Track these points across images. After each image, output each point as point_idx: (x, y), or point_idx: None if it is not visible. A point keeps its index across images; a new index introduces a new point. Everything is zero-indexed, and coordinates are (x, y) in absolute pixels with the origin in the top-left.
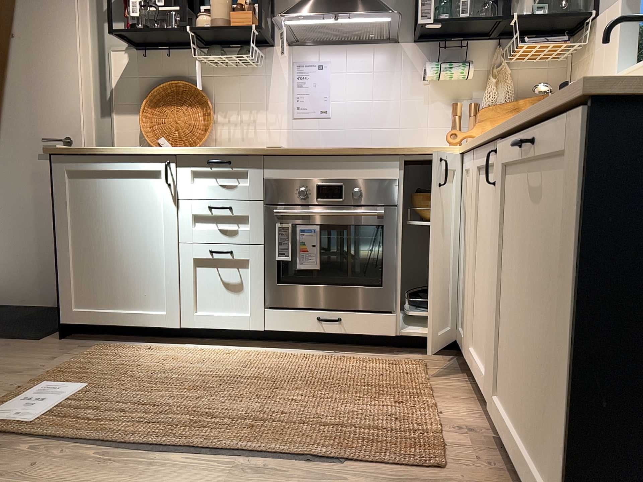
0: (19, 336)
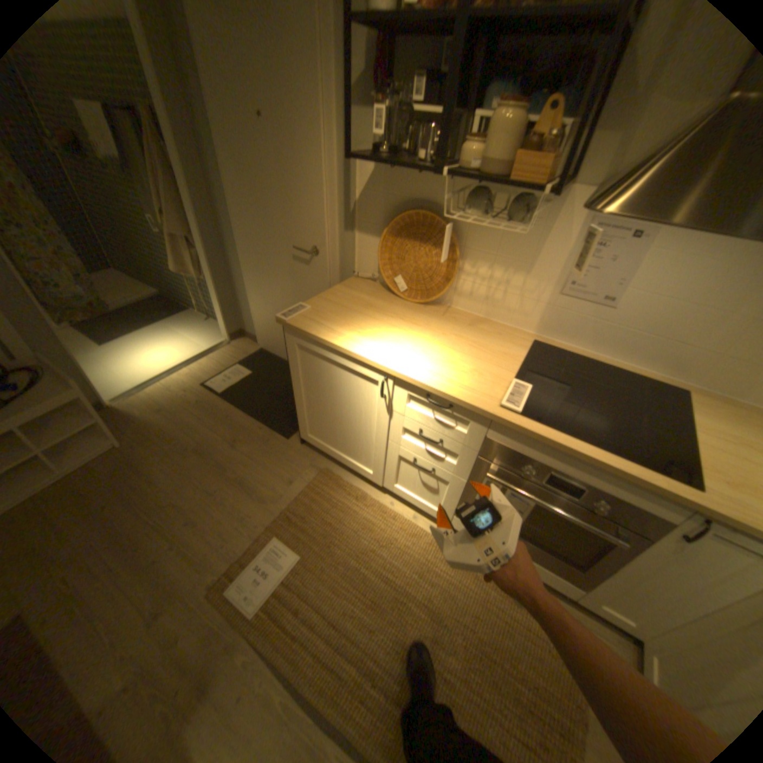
0: (277, 428)
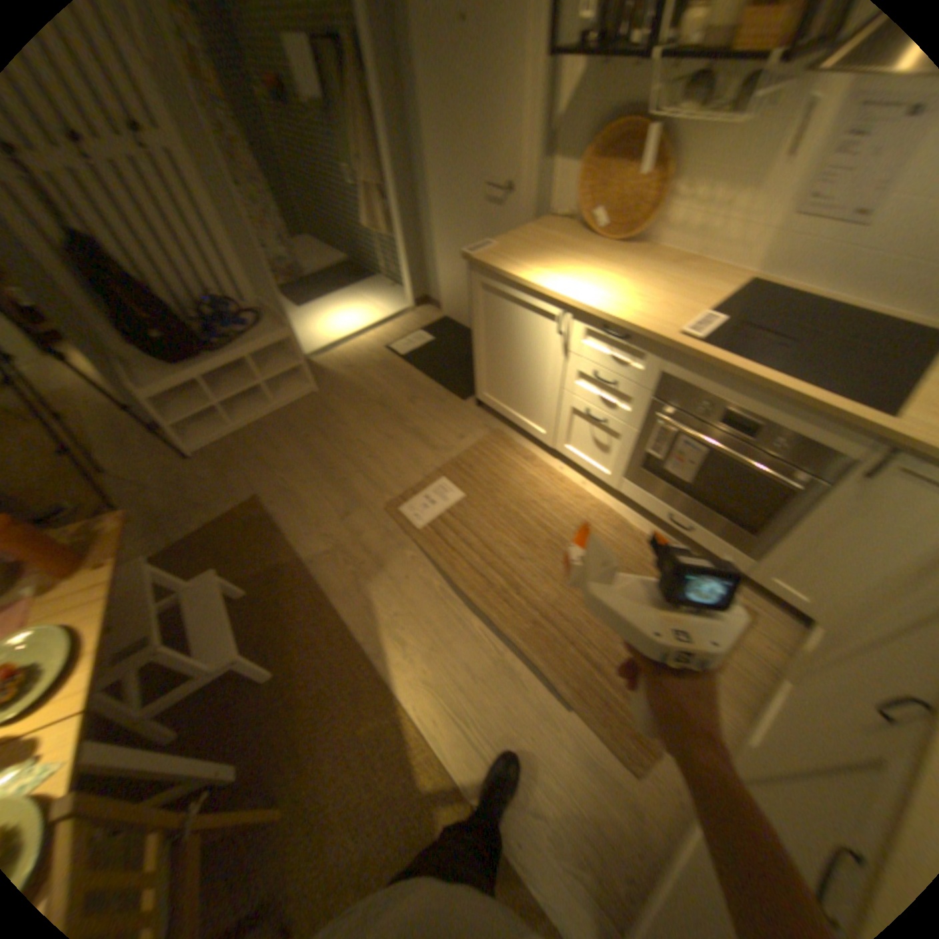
0: (456, 391)
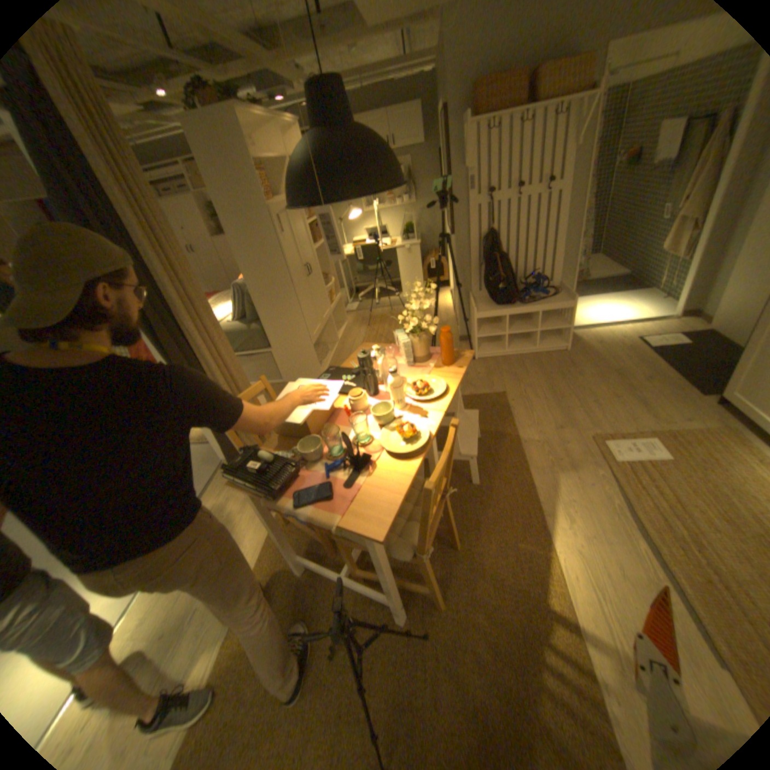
0: (696, 385)
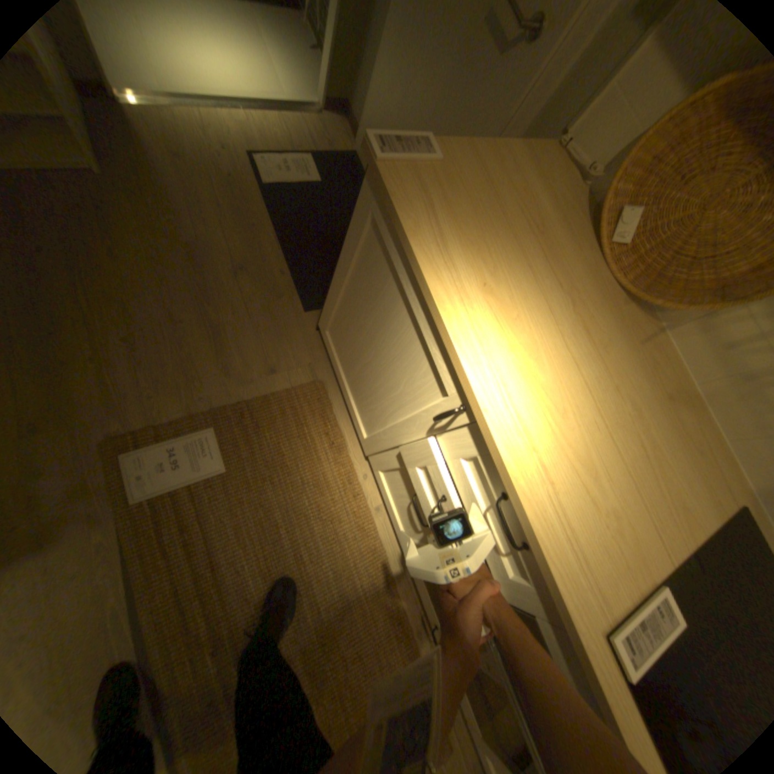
0: (302, 288)
